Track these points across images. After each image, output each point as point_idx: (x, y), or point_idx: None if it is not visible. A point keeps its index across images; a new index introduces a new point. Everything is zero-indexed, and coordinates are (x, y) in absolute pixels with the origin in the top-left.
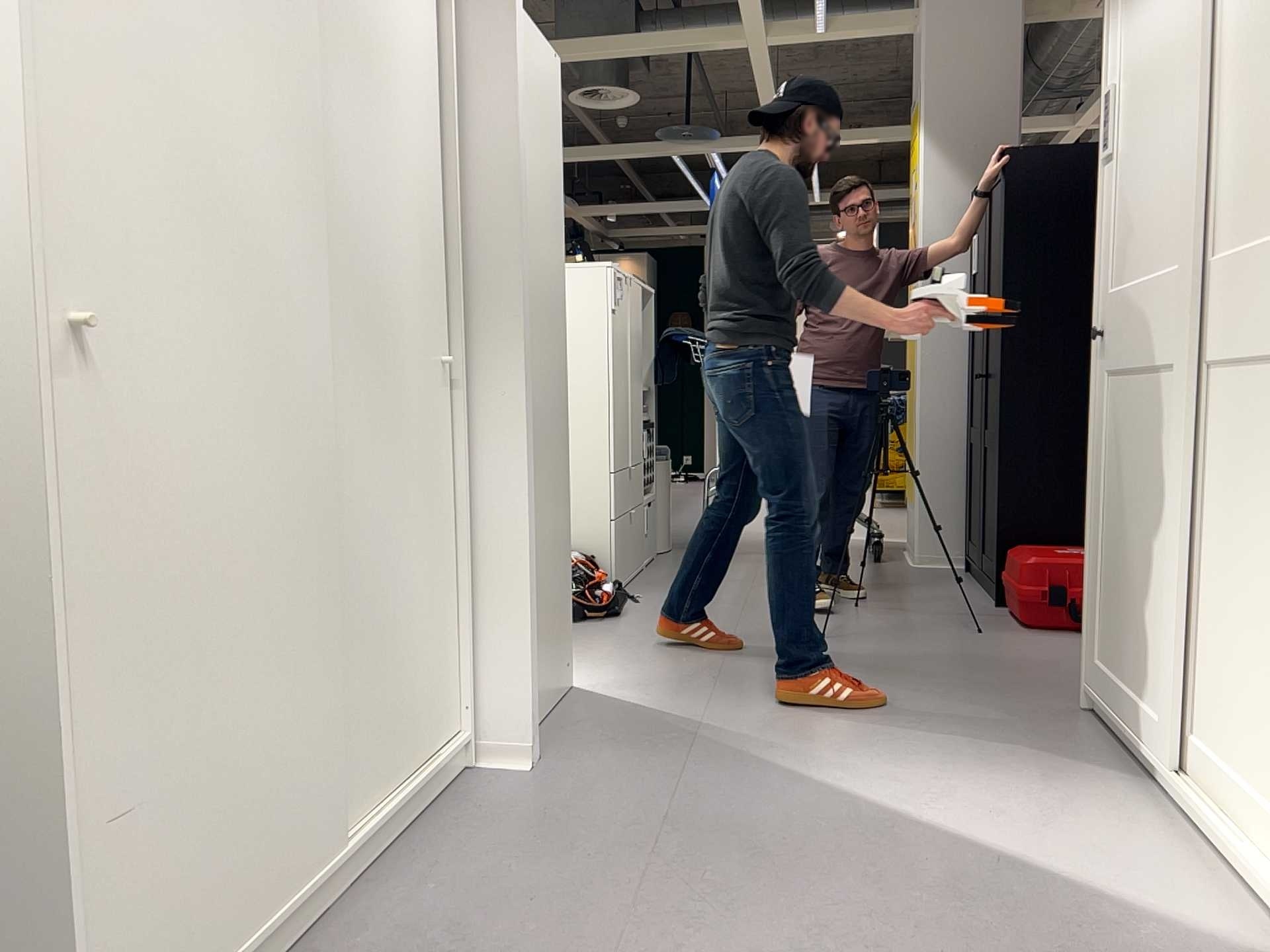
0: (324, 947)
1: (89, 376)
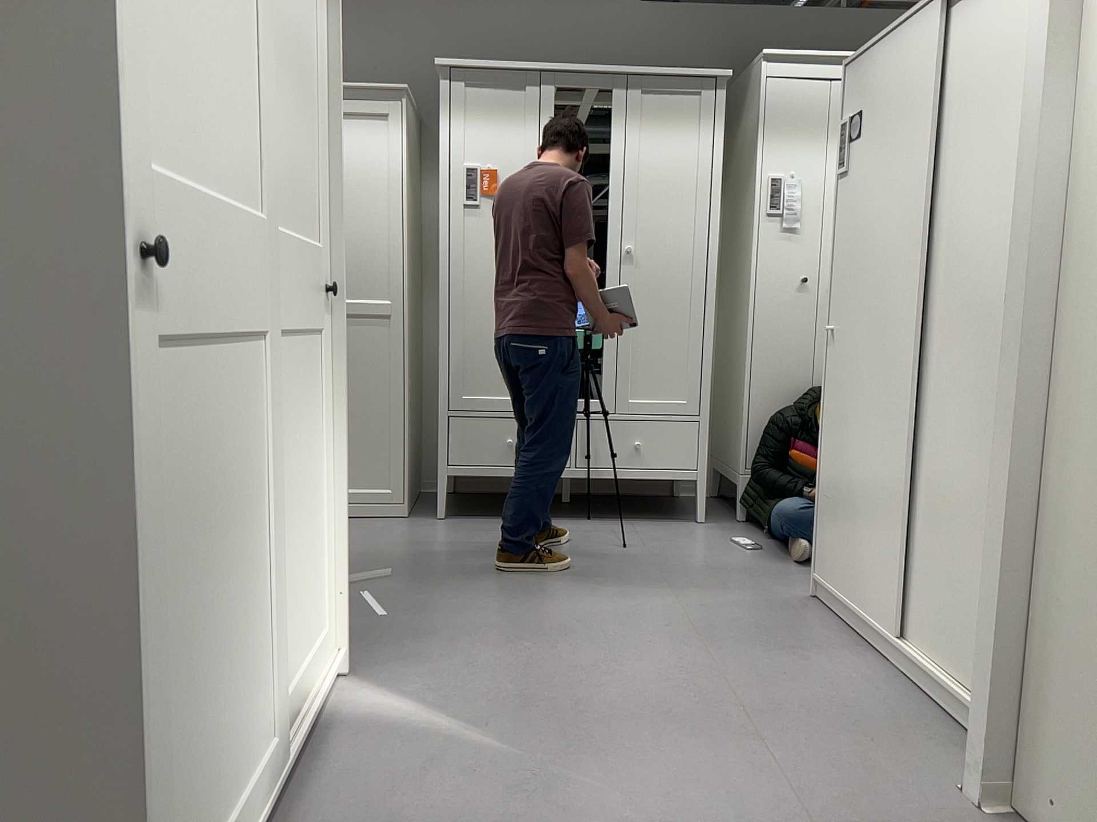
0: (858, 651)
1: (834, 347)
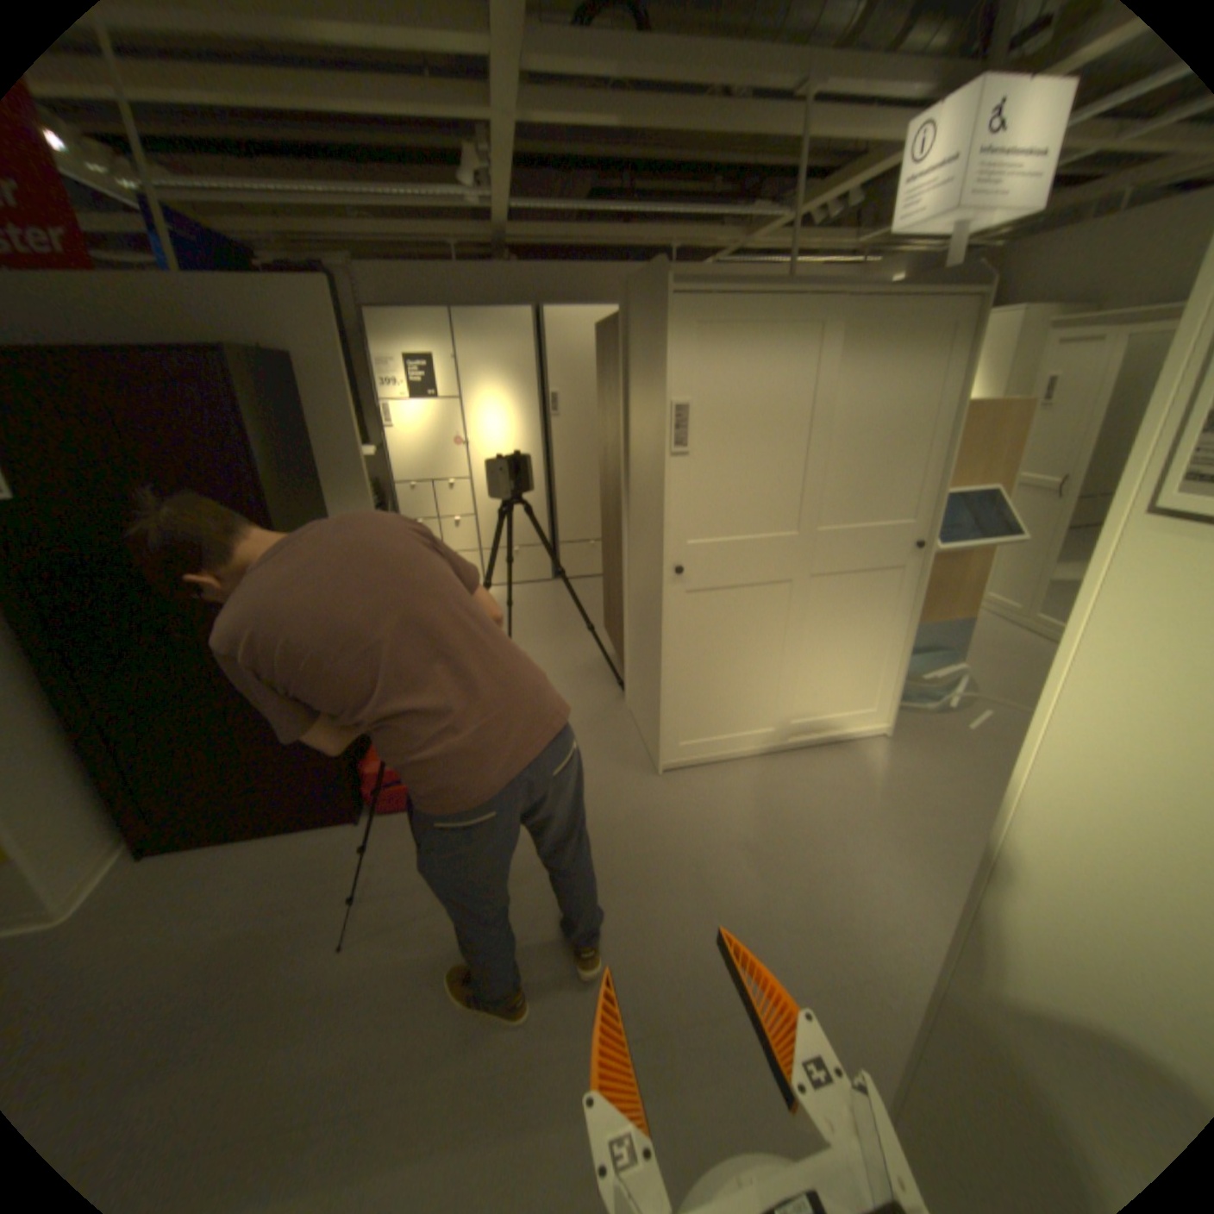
0: None
1: None
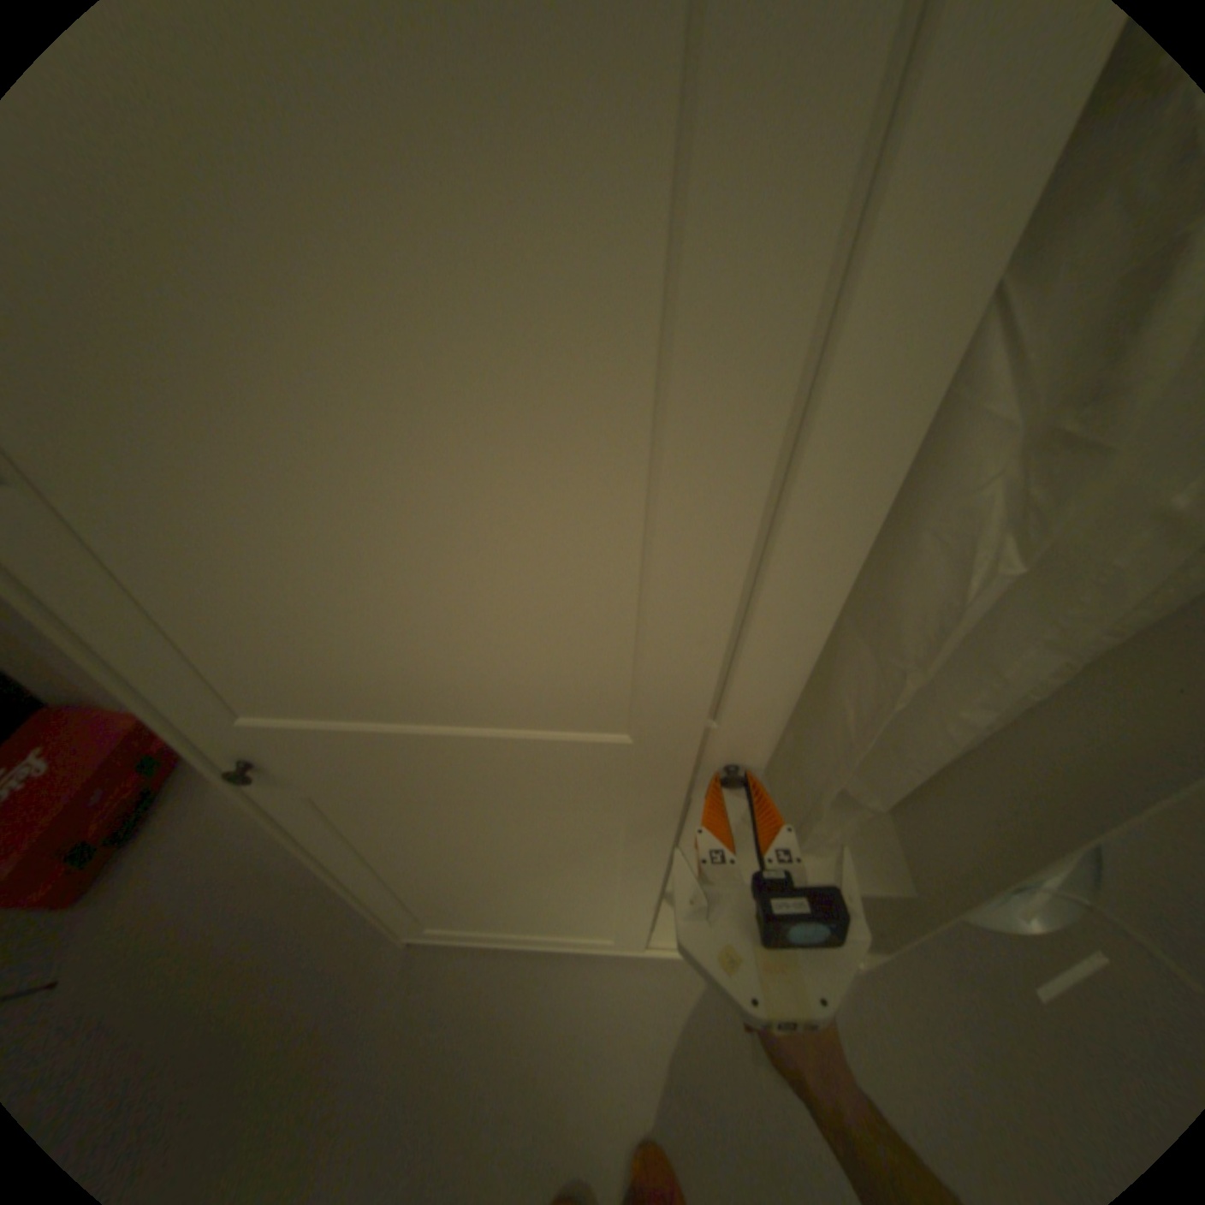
0: None
1: None
